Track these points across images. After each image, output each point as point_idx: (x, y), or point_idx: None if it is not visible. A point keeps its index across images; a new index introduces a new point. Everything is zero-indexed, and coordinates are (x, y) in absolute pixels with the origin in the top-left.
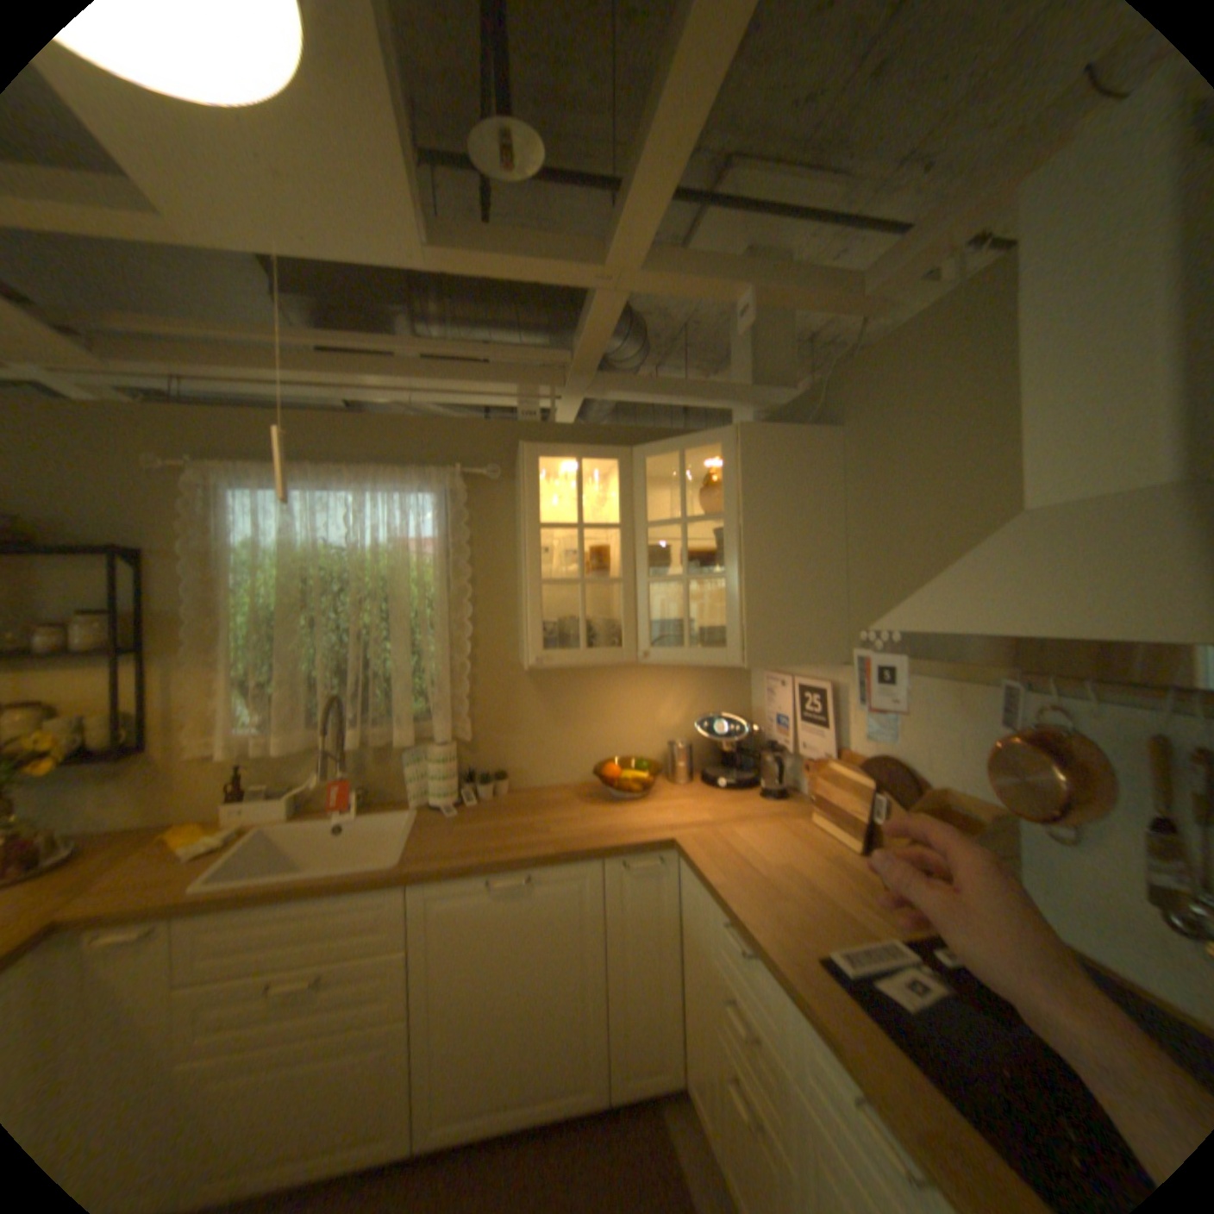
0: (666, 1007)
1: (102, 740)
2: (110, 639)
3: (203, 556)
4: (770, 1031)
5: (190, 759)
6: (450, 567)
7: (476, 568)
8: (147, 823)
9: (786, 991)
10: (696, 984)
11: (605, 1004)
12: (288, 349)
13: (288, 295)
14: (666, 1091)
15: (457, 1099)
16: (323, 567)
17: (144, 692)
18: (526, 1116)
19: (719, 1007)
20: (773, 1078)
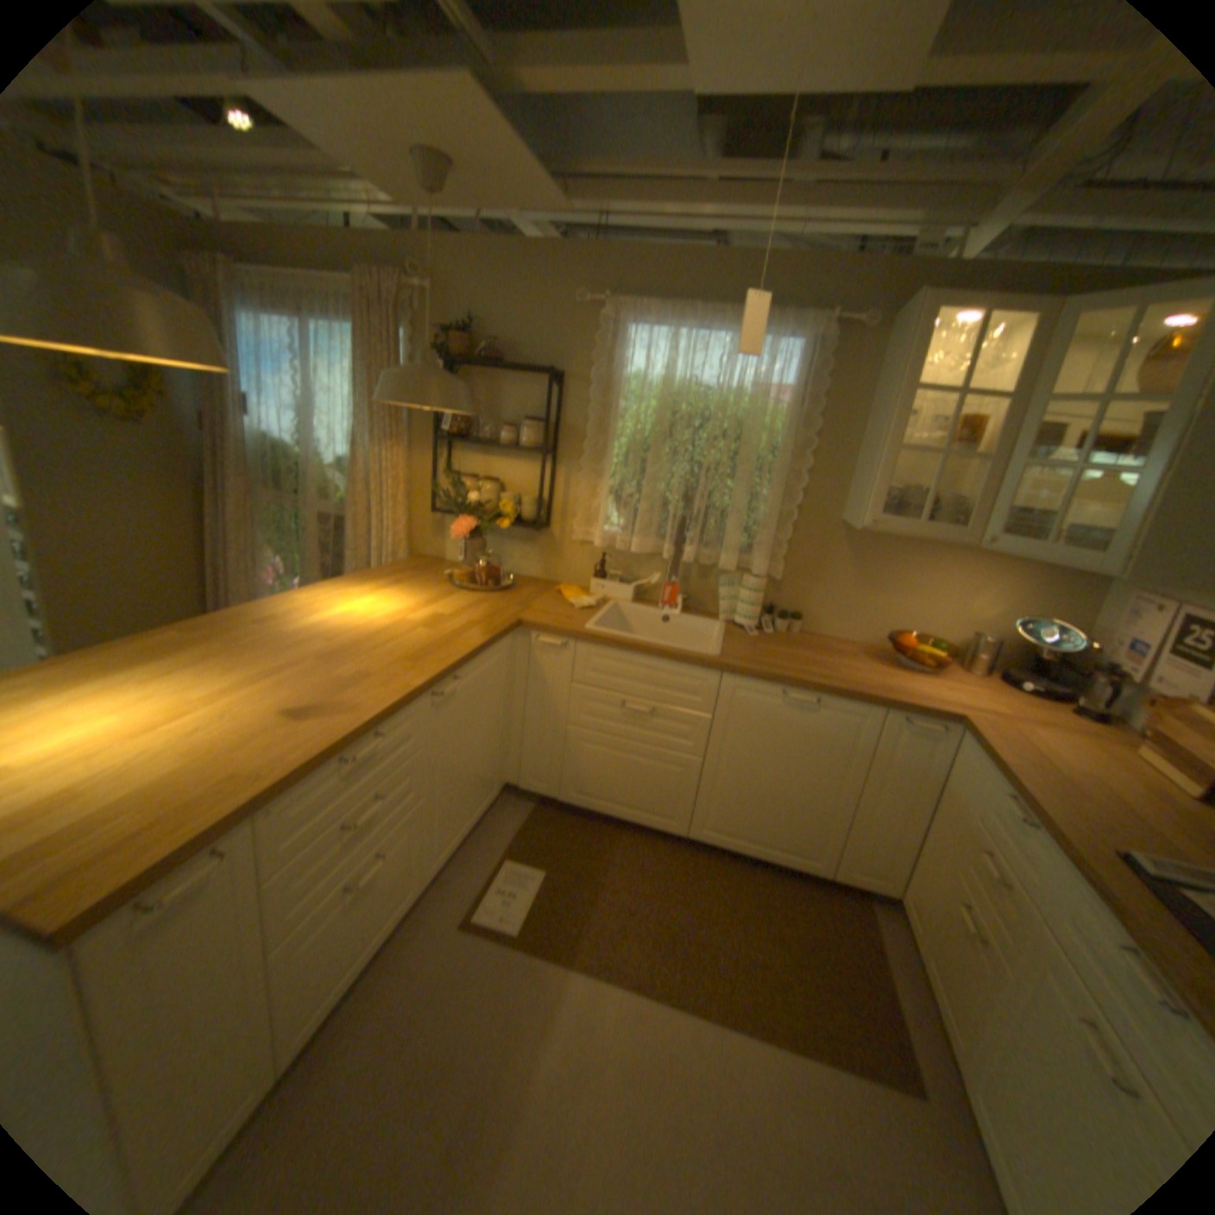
0: (906, 841)
1: (528, 516)
2: (540, 444)
3: (603, 385)
4: (1031, 885)
5: (573, 543)
6: (799, 419)
7: (823, 423)
8: (543, 580)
9: (1067, 861)
10: (946, 834)
11: (853, 816)
12: (701, 182)
13: (711, 118)
14: (884, 896)
15: (724, 824)
16: (691, 405)
17: (552, 487)
18: (769, 858)
19: (969, 856)
20: (1018, 916)
